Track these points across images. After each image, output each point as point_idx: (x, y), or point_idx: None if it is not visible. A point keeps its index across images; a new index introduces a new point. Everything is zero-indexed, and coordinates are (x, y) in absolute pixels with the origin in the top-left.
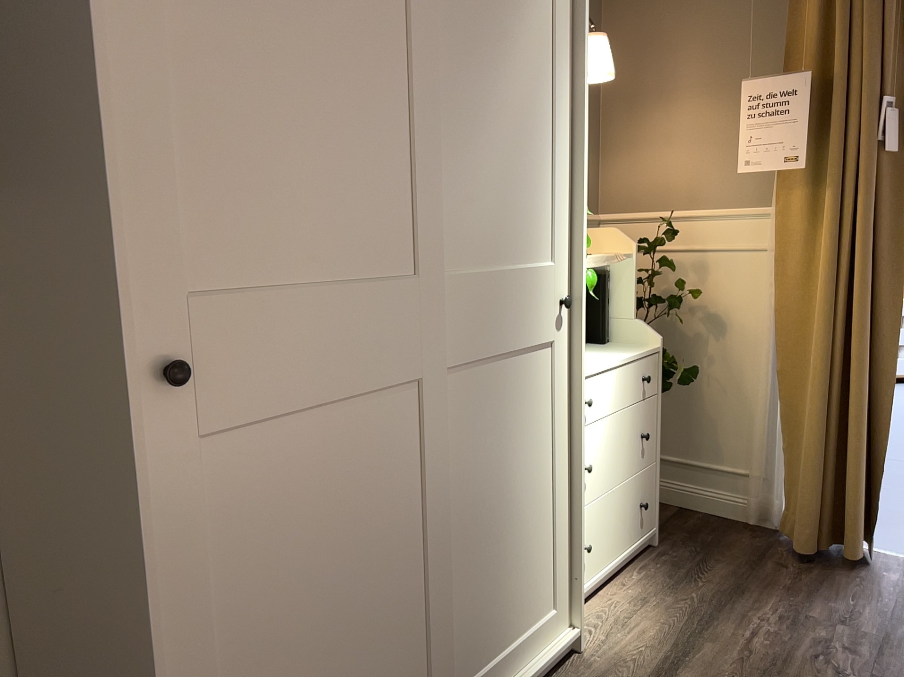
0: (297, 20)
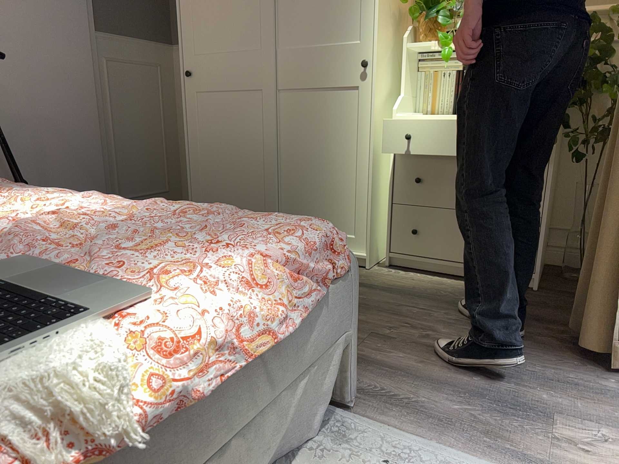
0: None
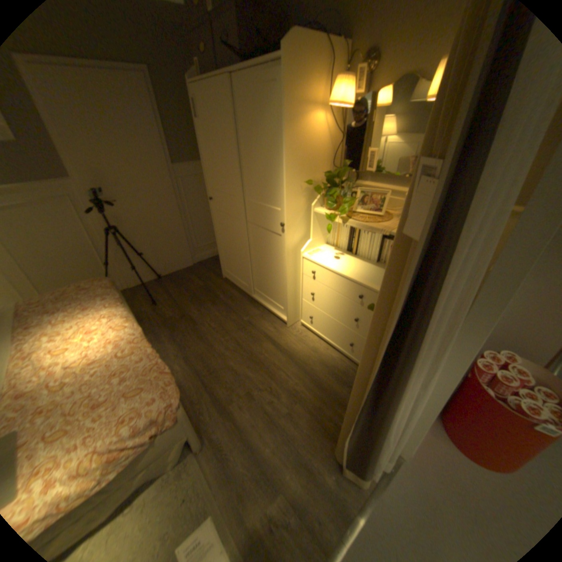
0: (214, 140)
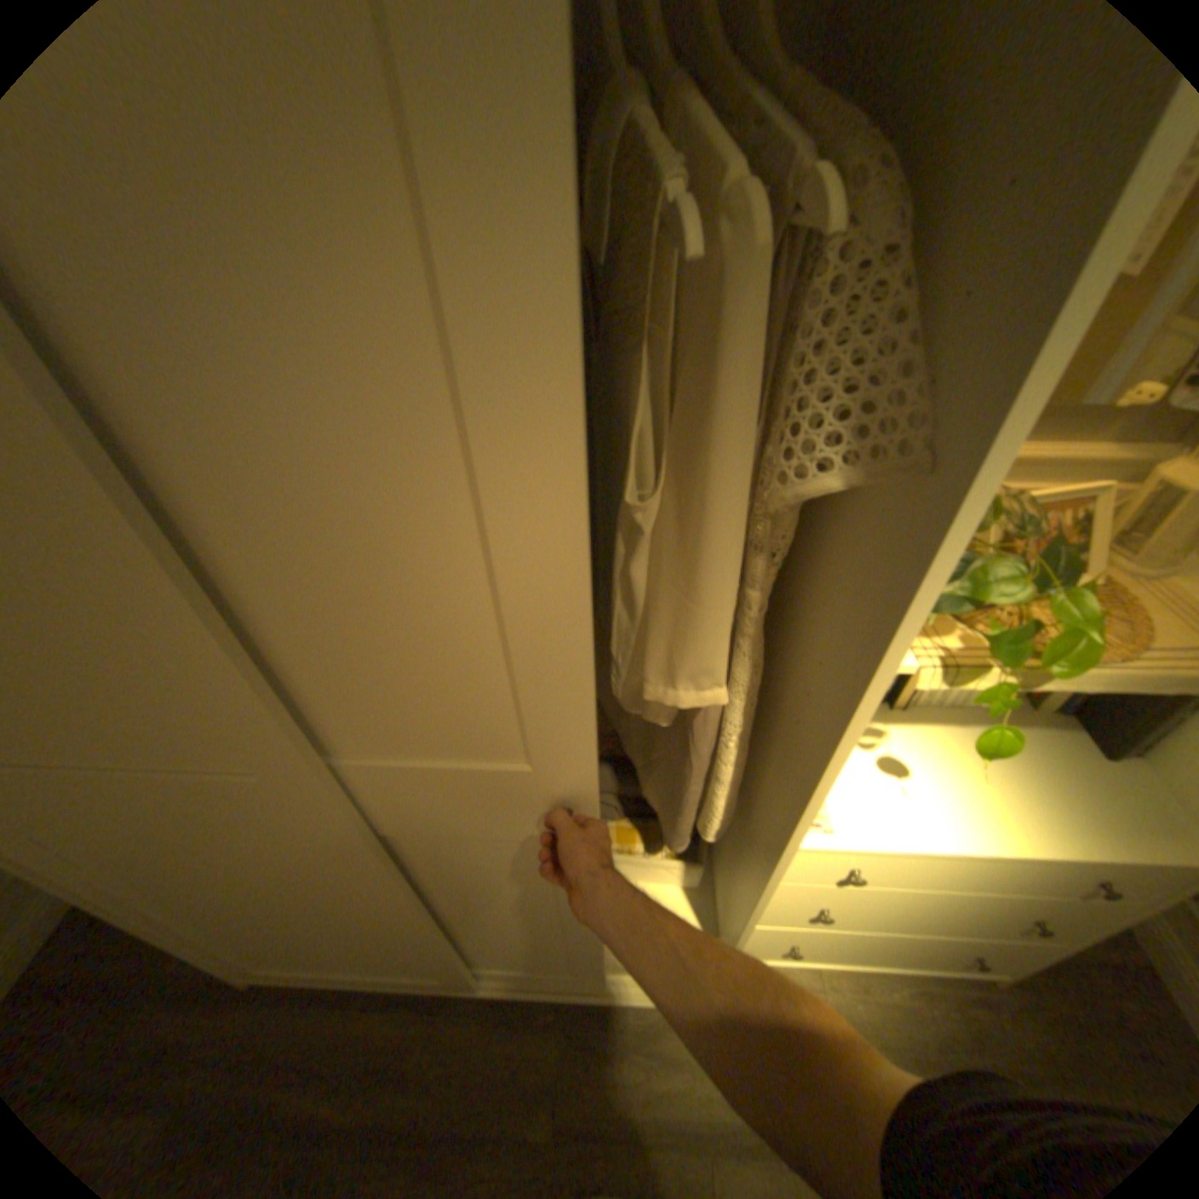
0: None
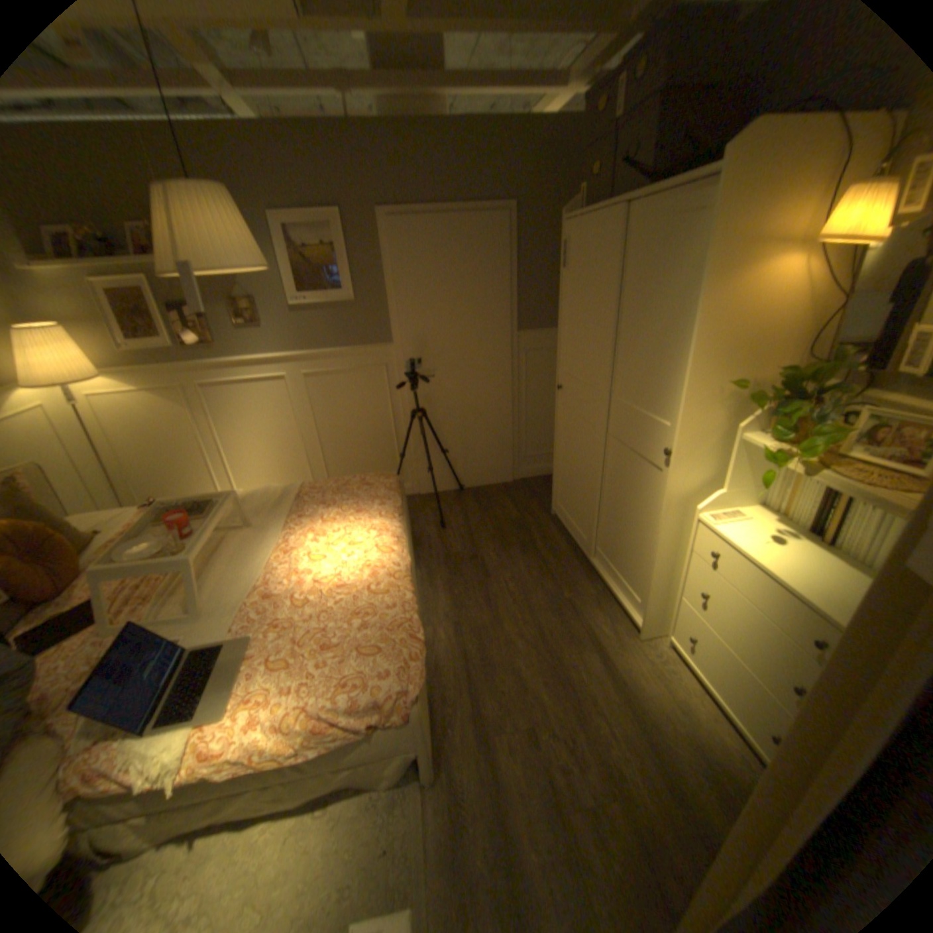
0: (582, 301)
